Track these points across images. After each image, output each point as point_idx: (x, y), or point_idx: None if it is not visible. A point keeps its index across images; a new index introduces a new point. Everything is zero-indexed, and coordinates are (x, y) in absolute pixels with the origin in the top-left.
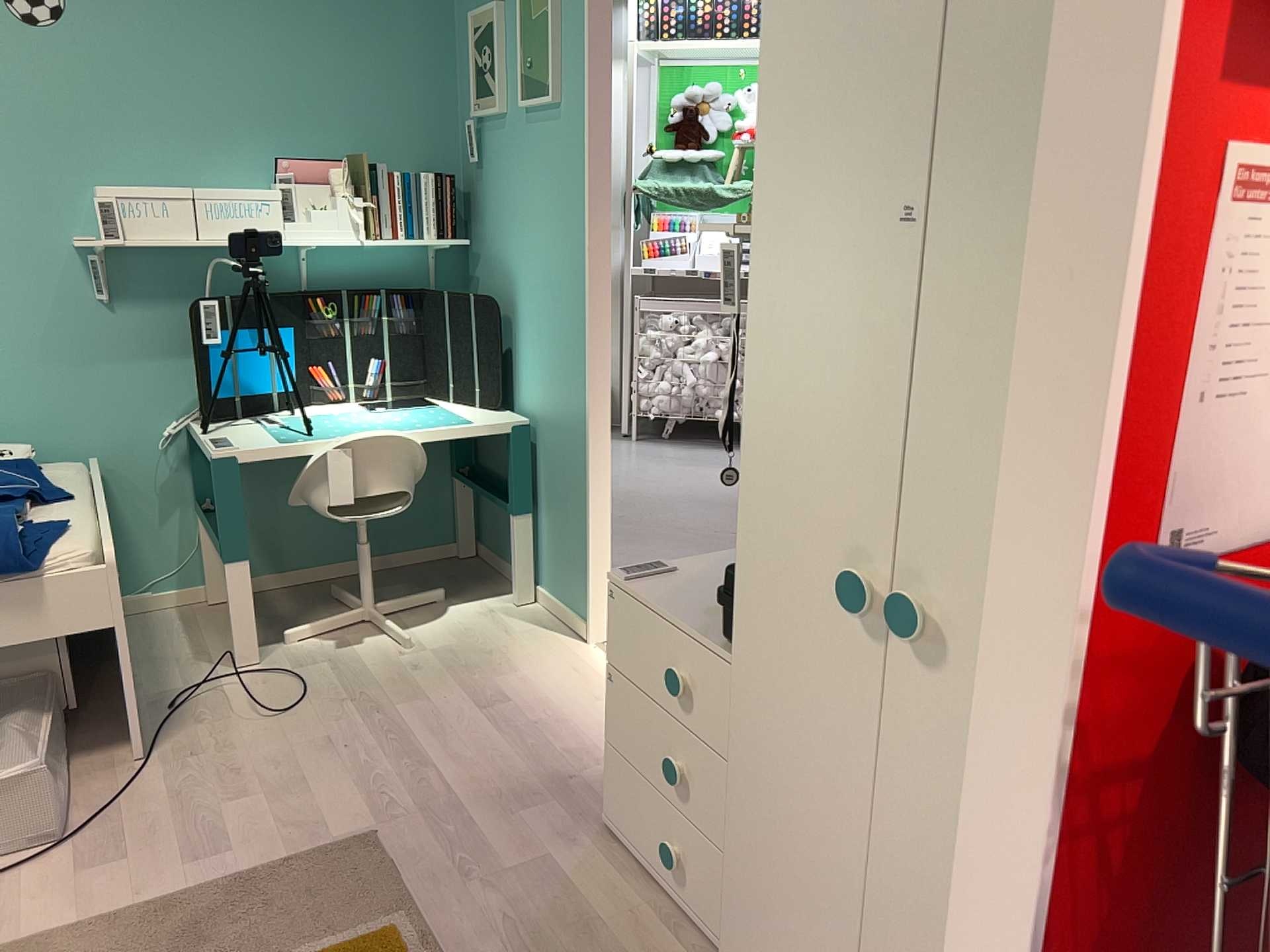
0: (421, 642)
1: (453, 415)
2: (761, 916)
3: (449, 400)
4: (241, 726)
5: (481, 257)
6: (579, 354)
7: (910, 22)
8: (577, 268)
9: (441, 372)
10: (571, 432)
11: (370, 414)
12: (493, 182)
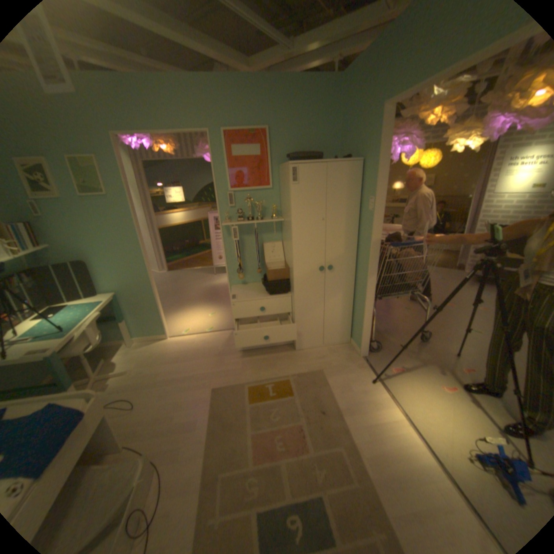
0: (125, 371)
1: (86, 304)
2: (304, 324)
3: (65, 303)
4: (129, 420)
5: (50, 249)
6: (140, 266)
7: (321, 197)
8: (132, 243)
9: (55, 295)
10: (140, 289)
11: (50, 319)
12: (53, 222)
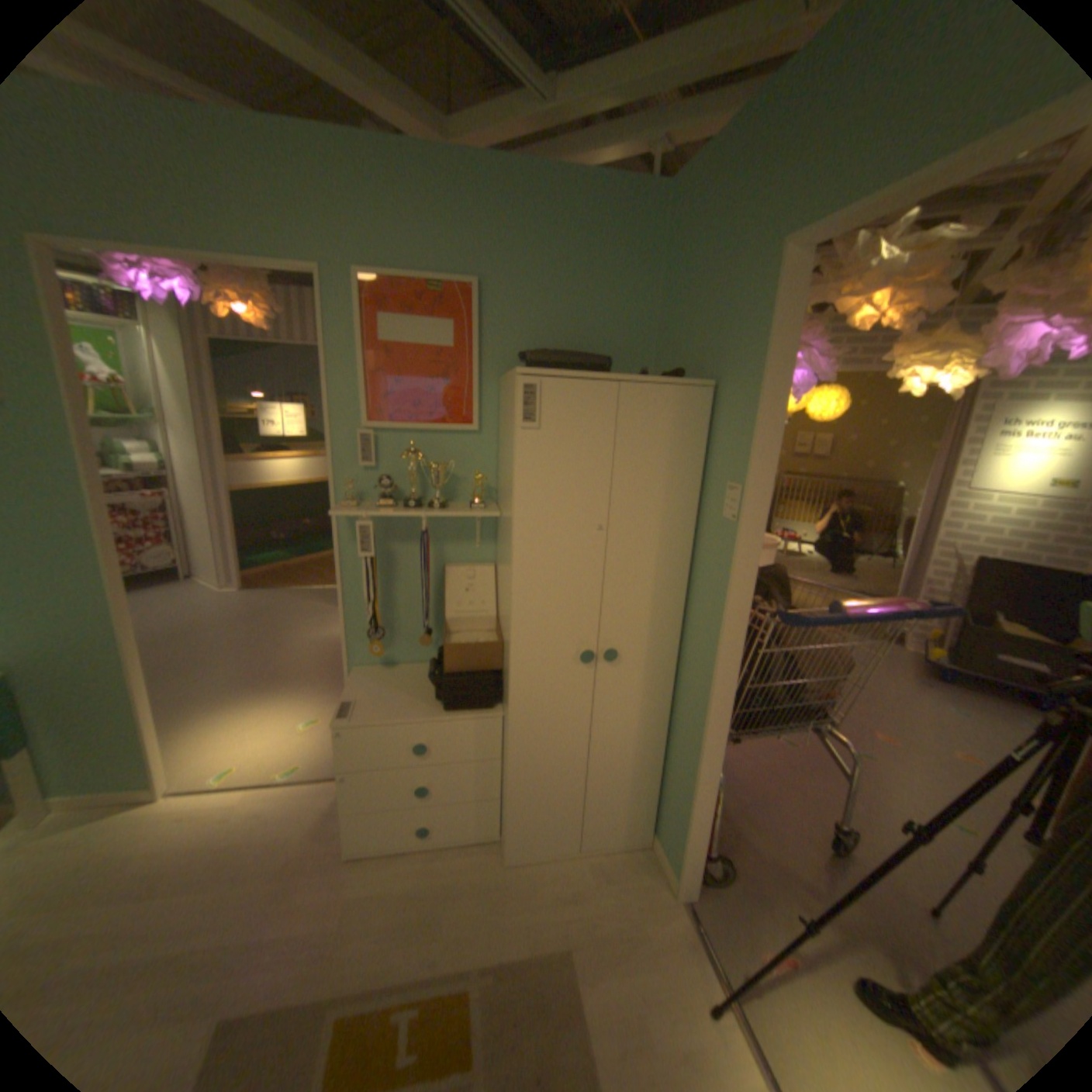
0: None
1: None
2: (532, 800)
3: None
4: None
5: None
6: (93, 602)
7: (599, 469)
8: (77, 537)
9: None
10: (90, 663)
11: None
12: None
